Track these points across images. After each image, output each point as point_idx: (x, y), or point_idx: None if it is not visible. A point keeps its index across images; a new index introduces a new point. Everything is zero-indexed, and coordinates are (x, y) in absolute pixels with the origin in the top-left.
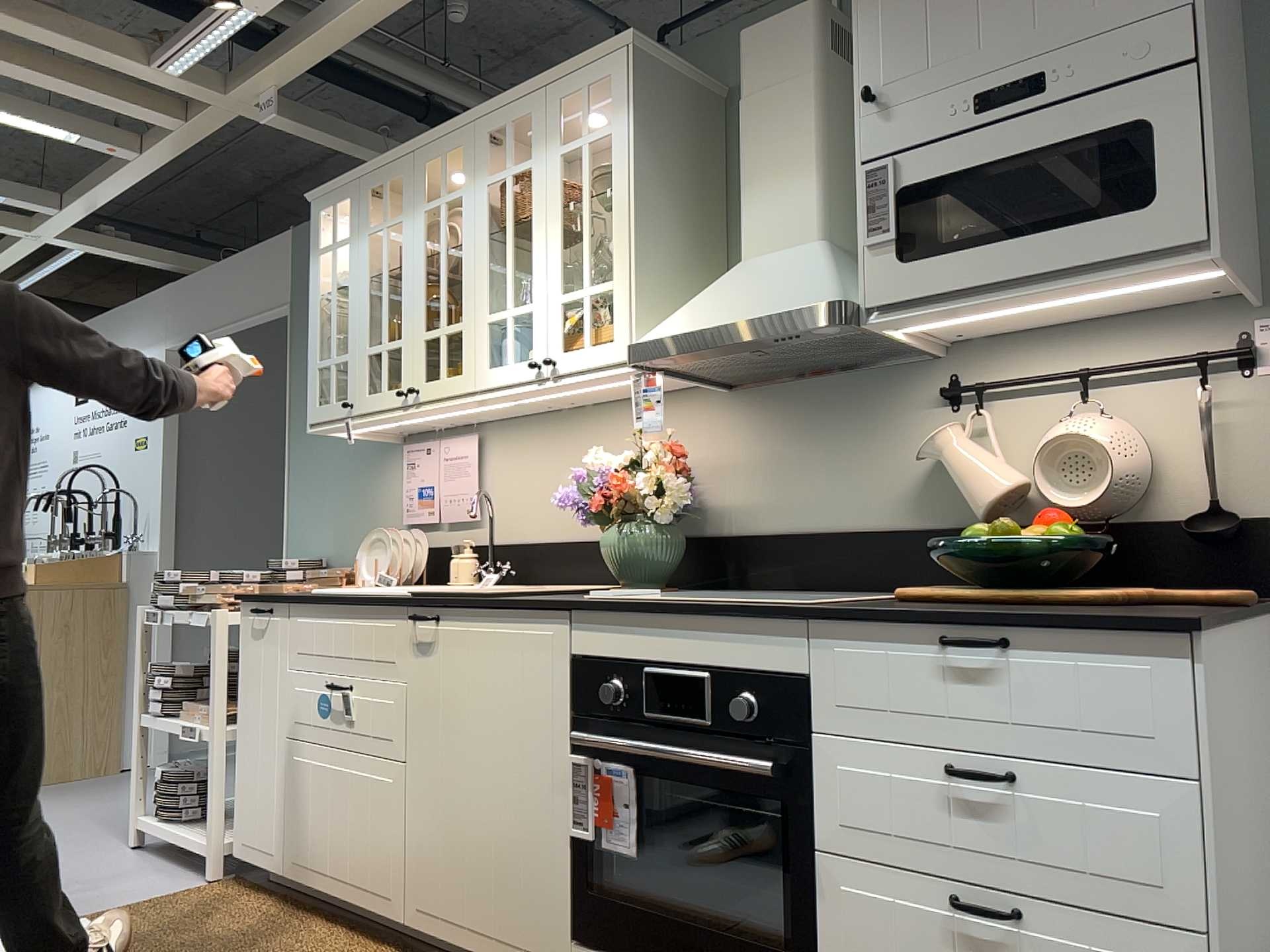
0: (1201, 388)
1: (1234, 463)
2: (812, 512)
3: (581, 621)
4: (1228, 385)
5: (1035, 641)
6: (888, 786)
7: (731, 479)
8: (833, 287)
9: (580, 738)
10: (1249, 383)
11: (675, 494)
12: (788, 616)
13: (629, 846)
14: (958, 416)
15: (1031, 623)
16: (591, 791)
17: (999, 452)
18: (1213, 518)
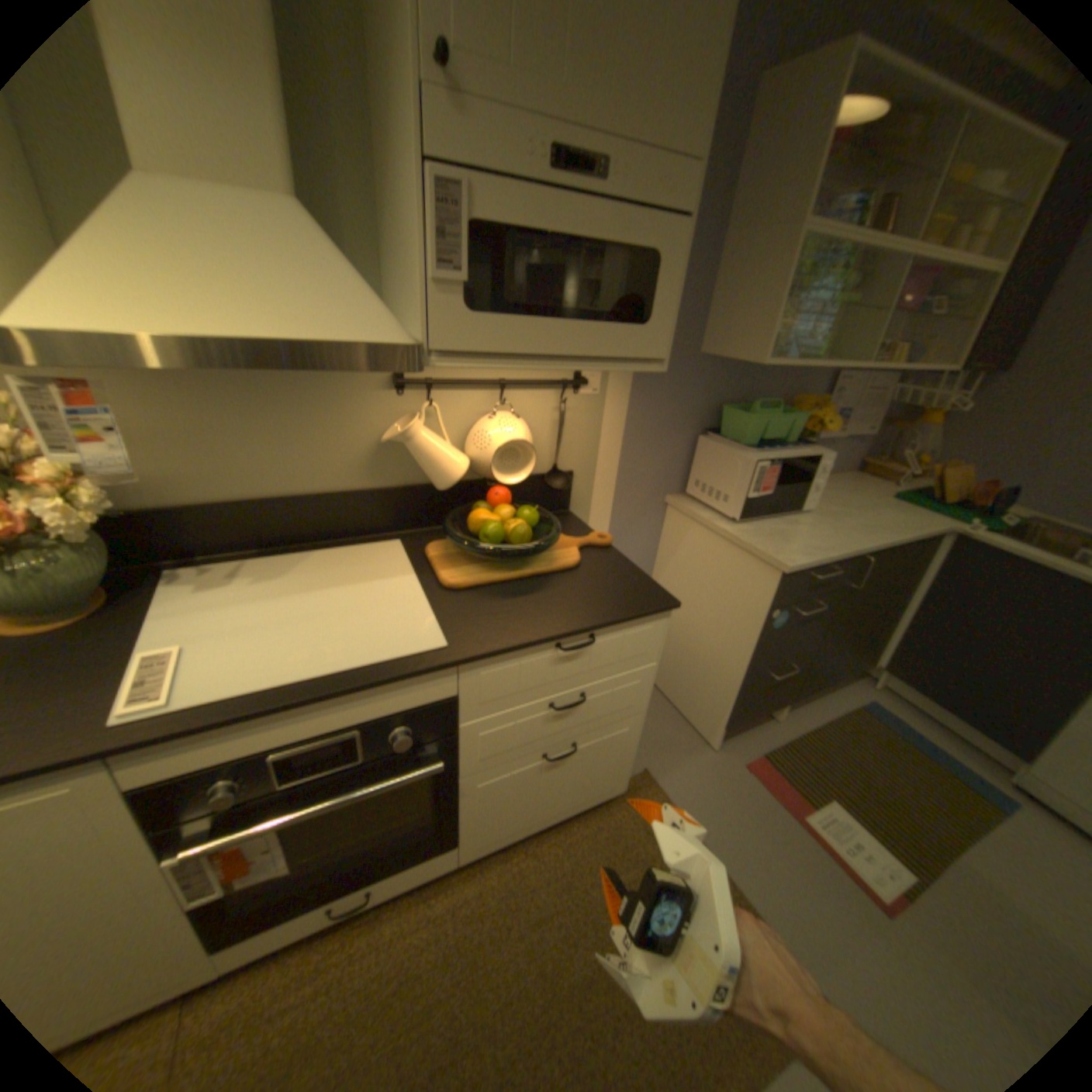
0: (557, 400)
1: (563, 443)
2: (259, 479)
3: (134, 755)
4: (568, 398)
5: (605, 630)
6: (512, 728)
7: (127, 448)
8: (388, 313)
9: (197, 852)
10: (577, 398)
11: (80, 497)
12: (444, 668)
13: (276, 870)
14: (403, 400)
15: (610, 625)
16: (210, 868)
17: (449, 438)
18: (554, 475)
